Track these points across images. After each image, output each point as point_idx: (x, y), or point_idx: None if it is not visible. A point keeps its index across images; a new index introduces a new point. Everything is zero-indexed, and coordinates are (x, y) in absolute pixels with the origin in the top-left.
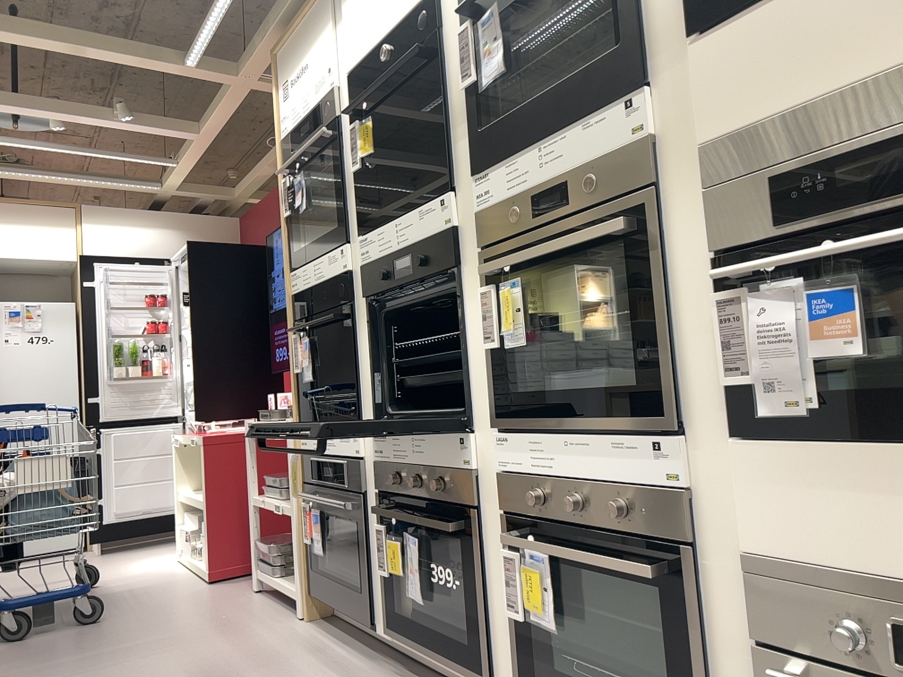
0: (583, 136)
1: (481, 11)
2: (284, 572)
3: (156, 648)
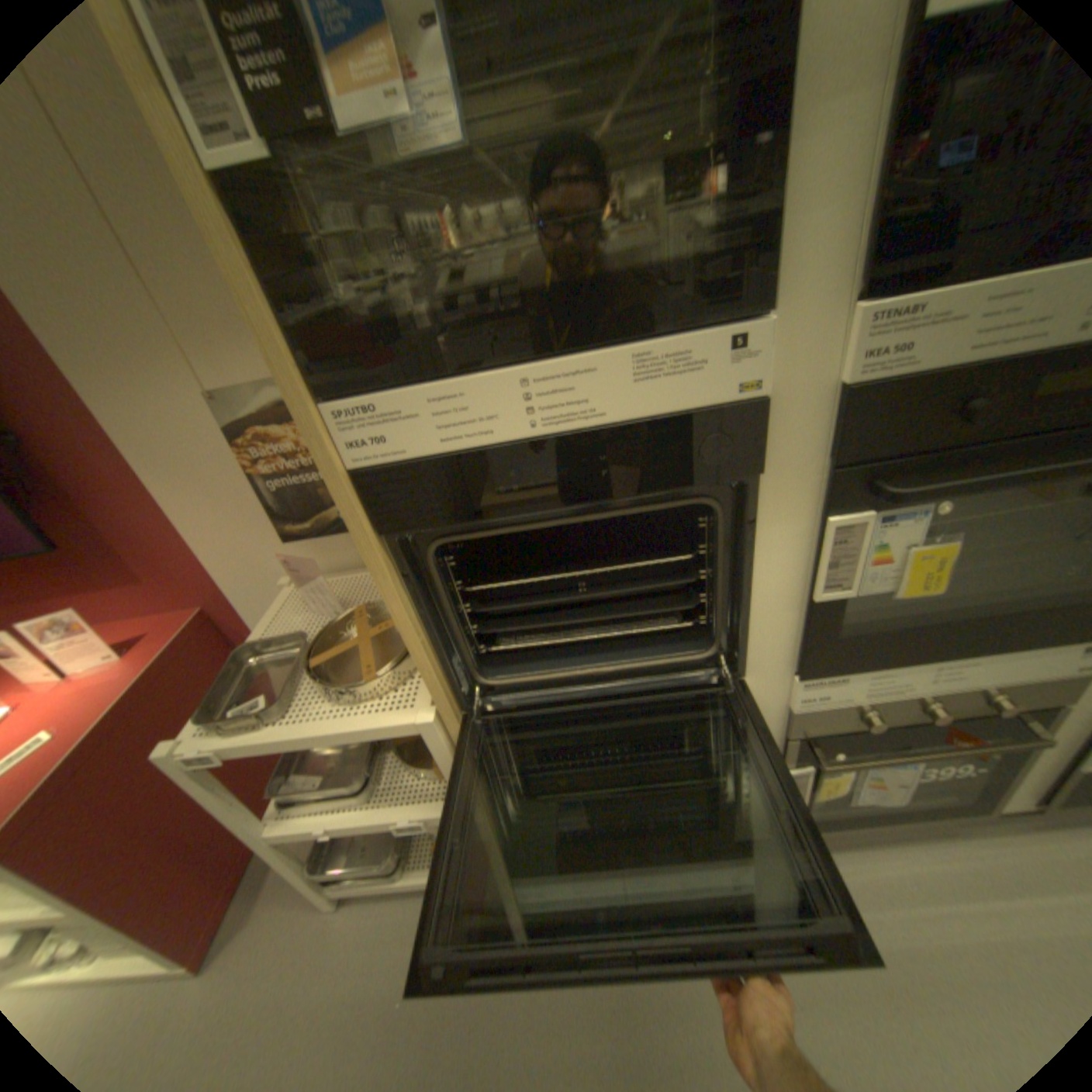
0: None
1: None
2: (393, 862)
3: None
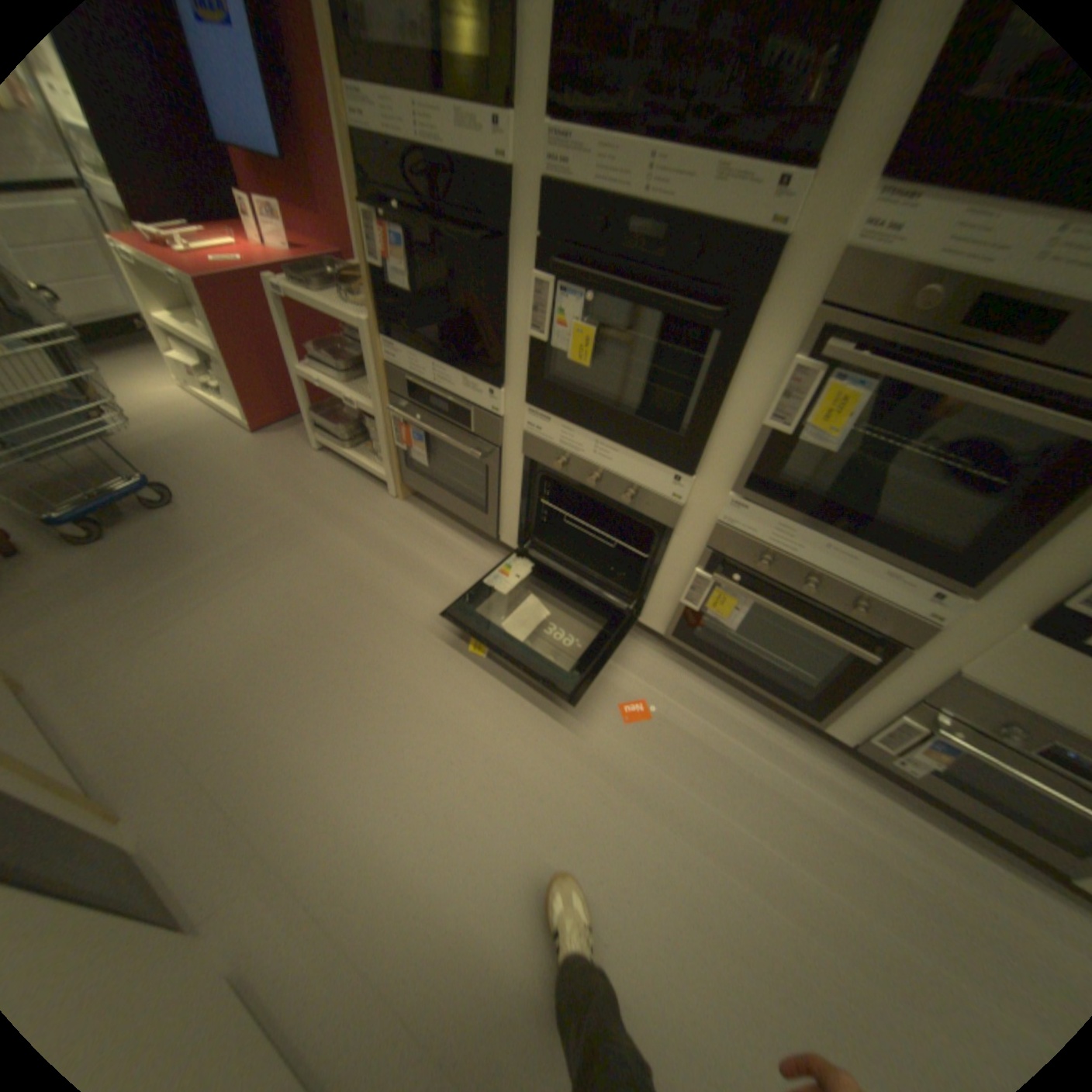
0: None
1: None
2: (352, 445)
3: (277, 550)
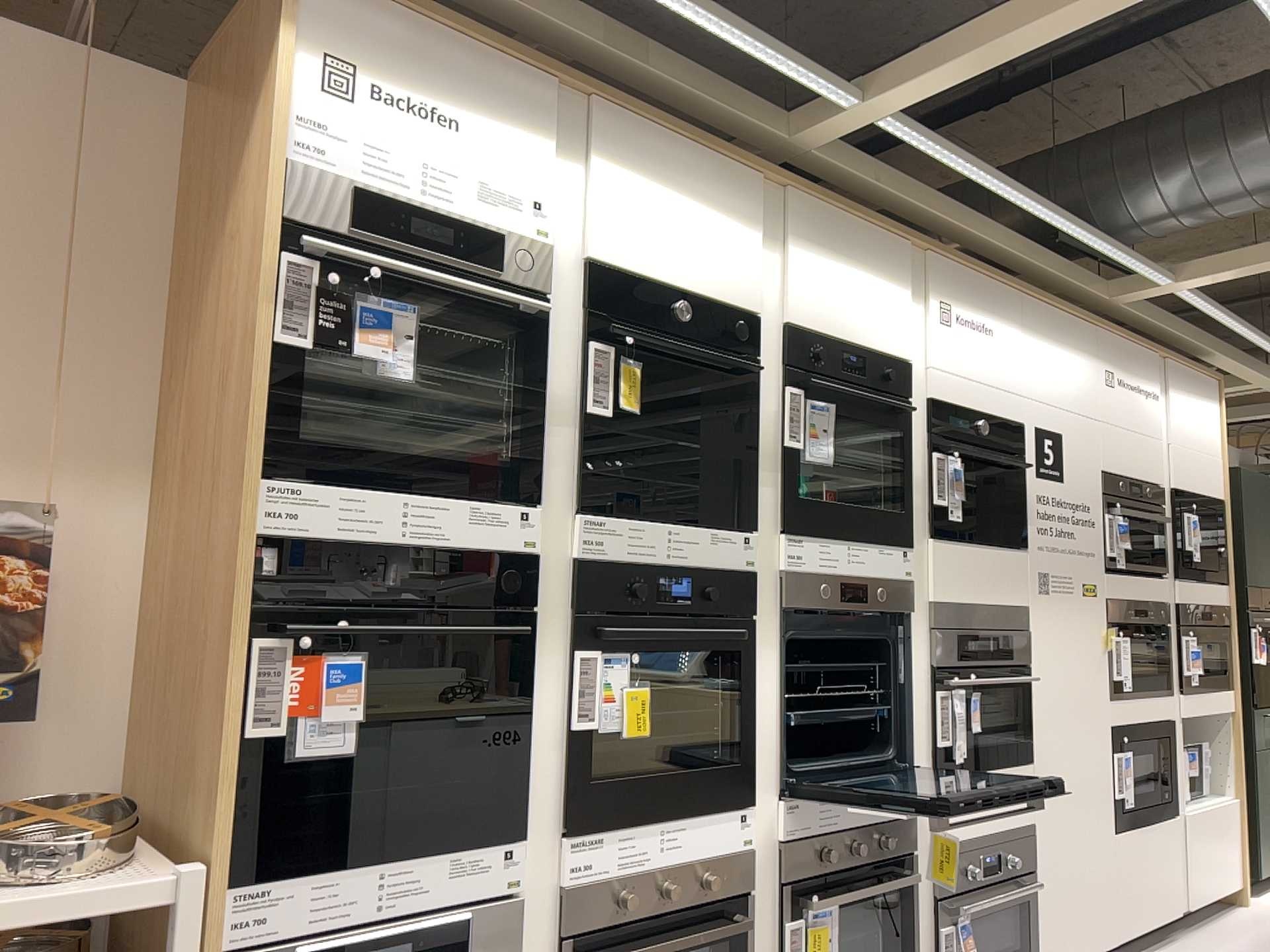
0: (871, 555)
1: (807, 393)
2: None
3: None
